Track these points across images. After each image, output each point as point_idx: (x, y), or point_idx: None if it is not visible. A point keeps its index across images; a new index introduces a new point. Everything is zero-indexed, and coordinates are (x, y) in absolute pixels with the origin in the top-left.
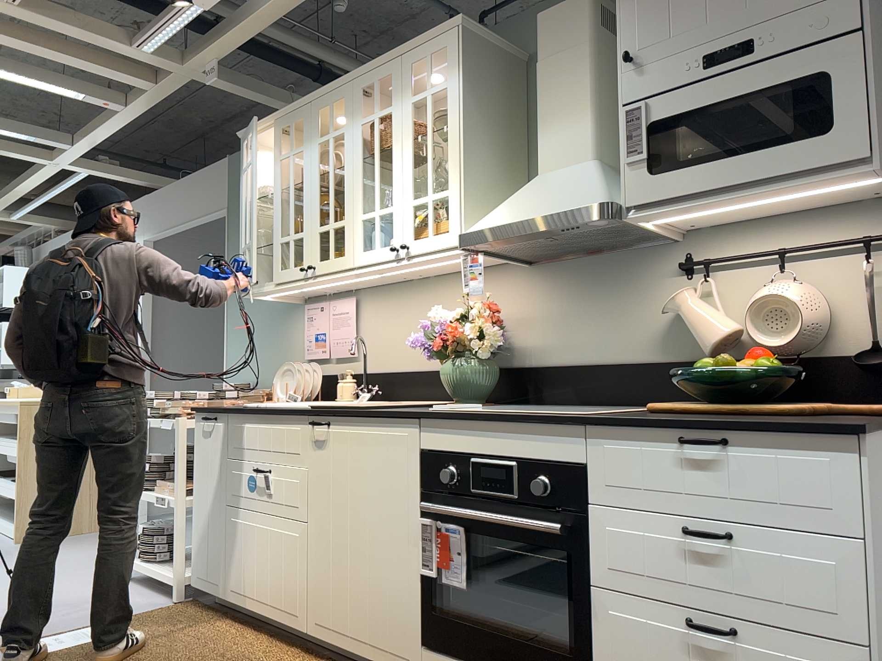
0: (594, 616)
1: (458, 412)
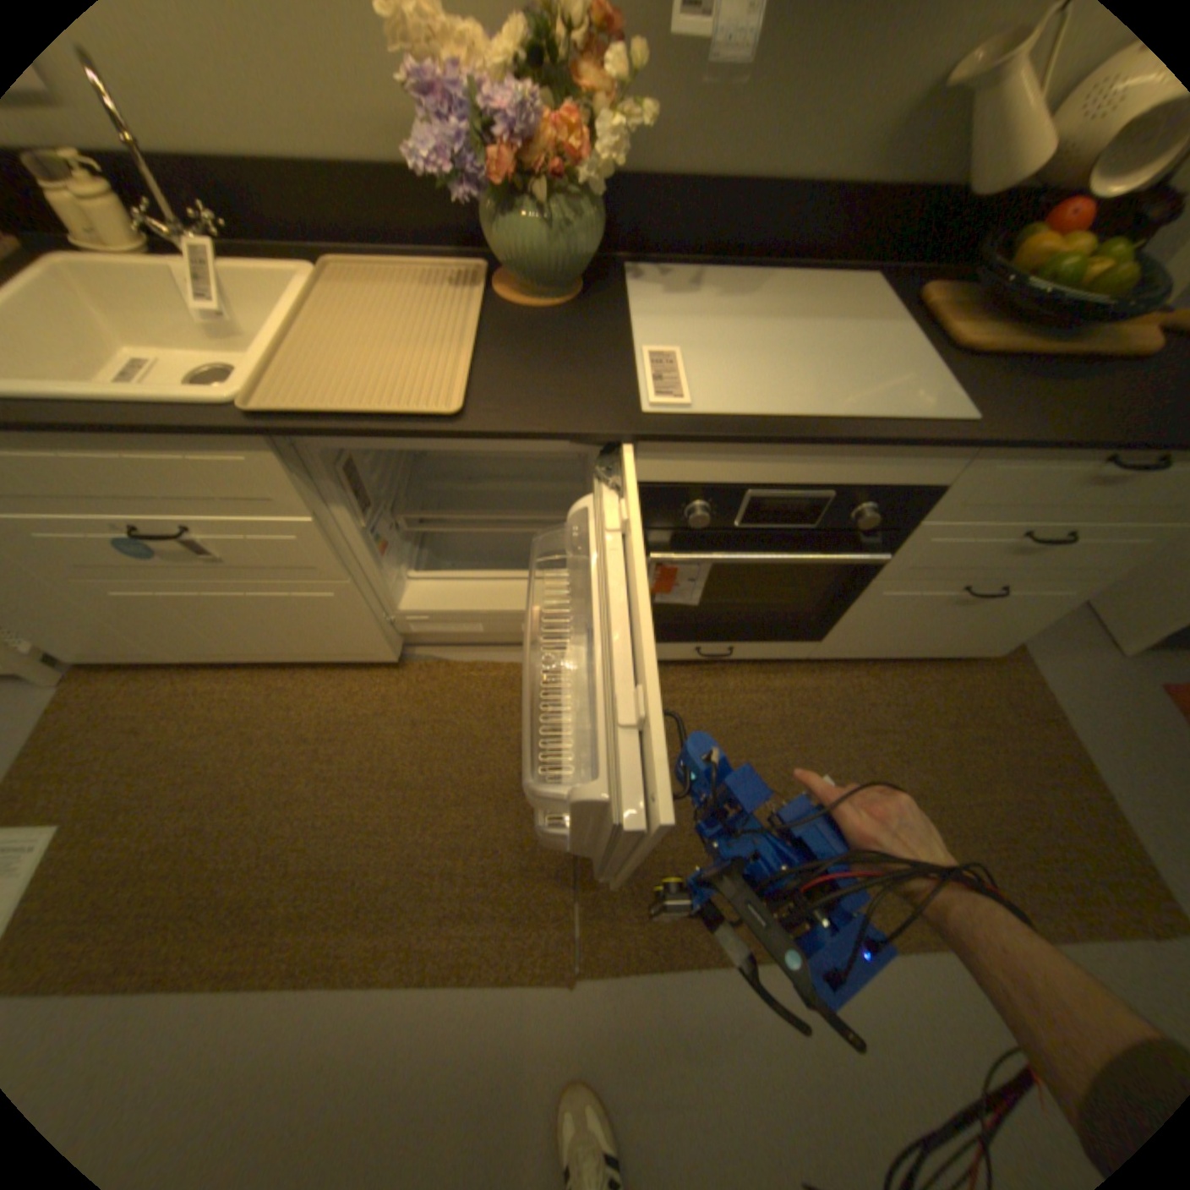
0: (861, 597)
1: (723, 418)
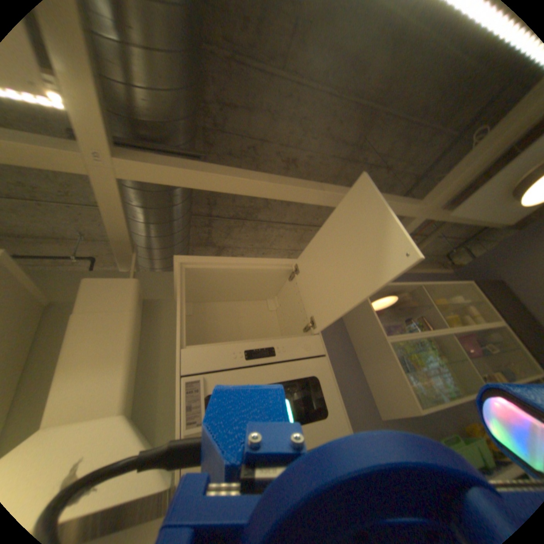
0: None
1: None
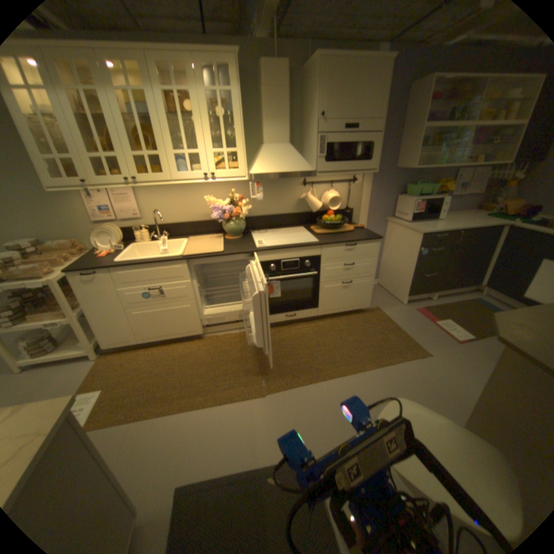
0: (319, 290)
1: (272, 248)
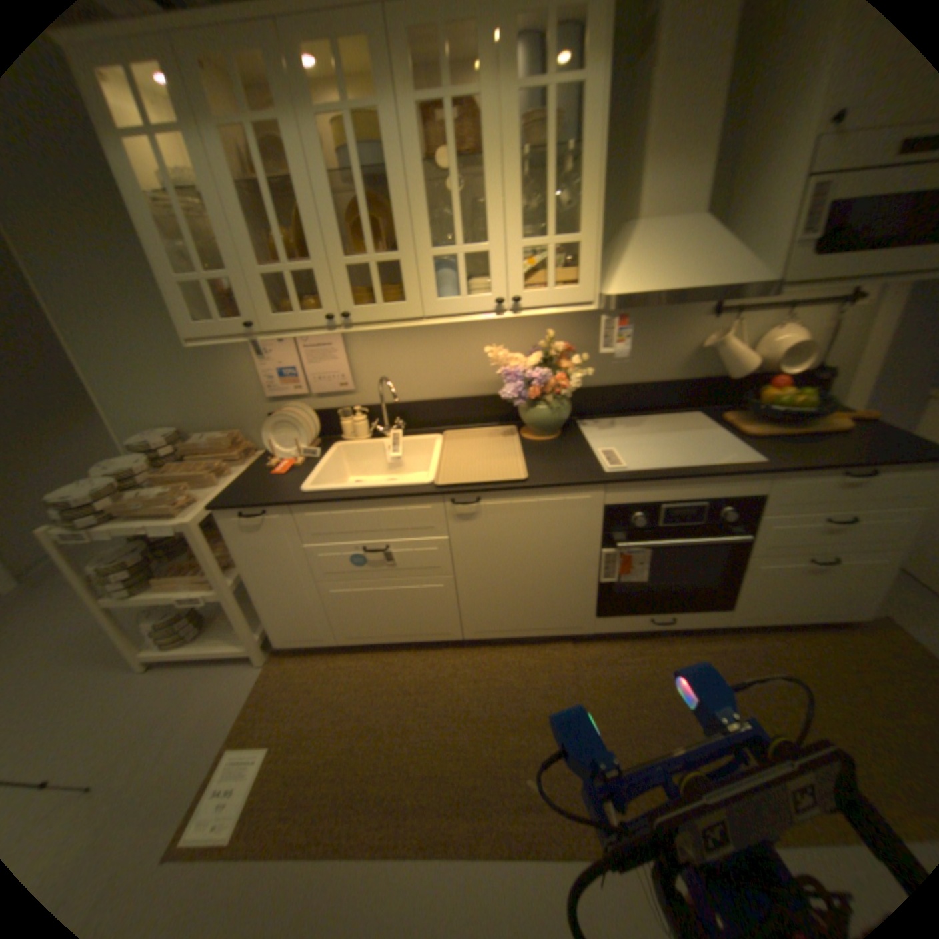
0: (748, 573)
1: (644, 473)
